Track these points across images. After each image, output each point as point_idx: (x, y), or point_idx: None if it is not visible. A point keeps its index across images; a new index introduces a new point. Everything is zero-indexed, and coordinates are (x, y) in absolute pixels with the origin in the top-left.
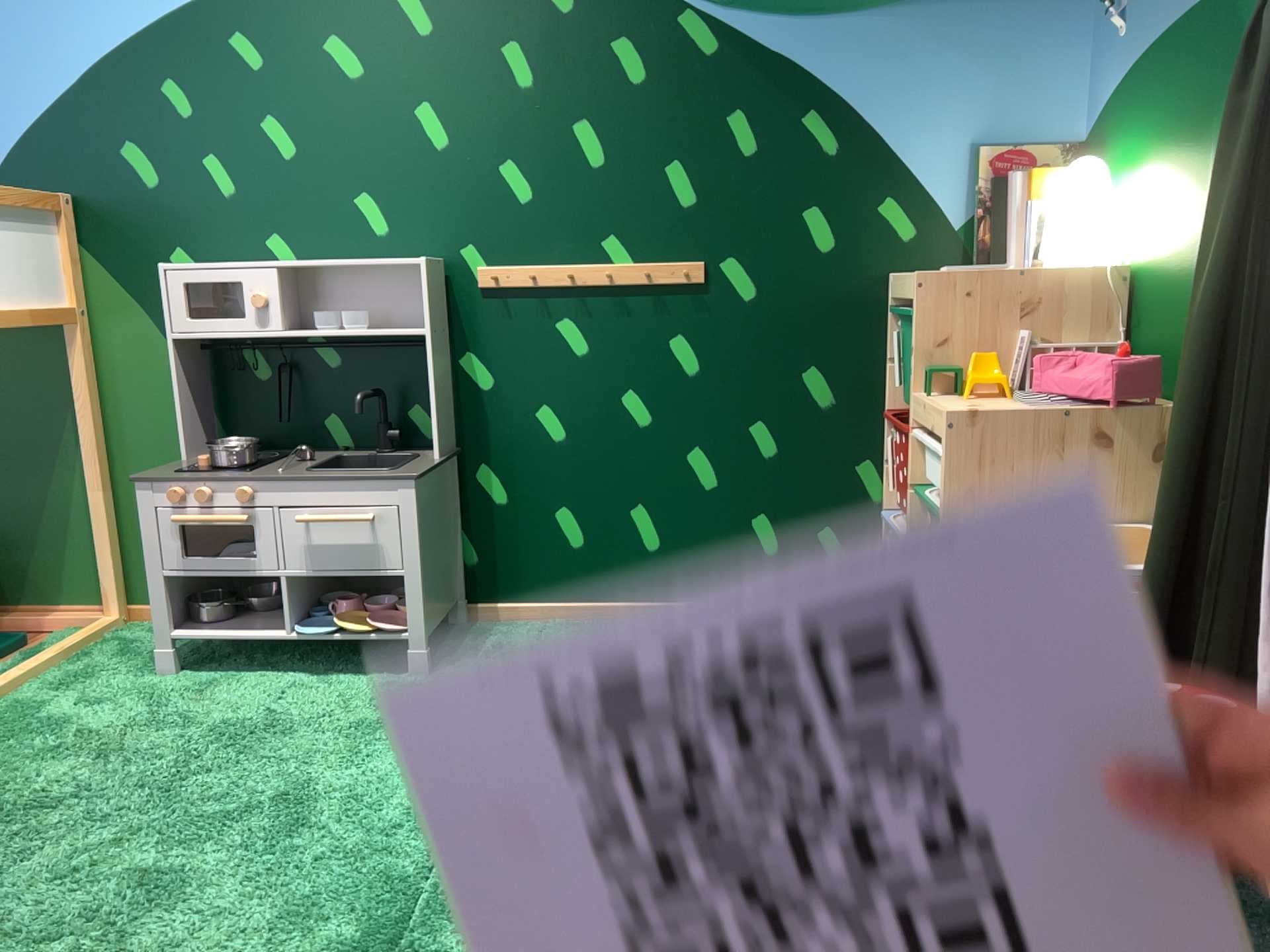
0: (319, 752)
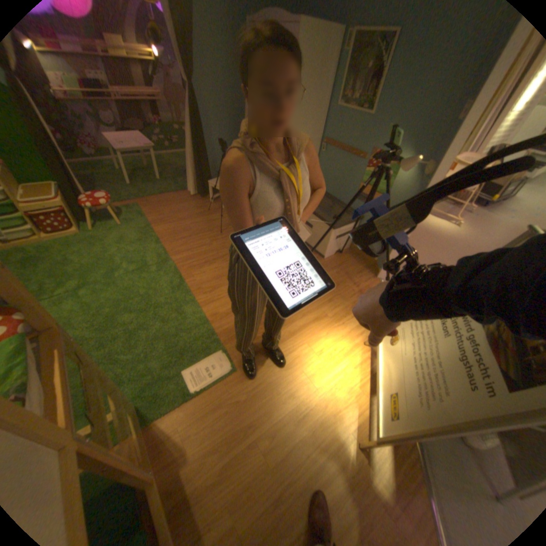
0: (64, 326)
